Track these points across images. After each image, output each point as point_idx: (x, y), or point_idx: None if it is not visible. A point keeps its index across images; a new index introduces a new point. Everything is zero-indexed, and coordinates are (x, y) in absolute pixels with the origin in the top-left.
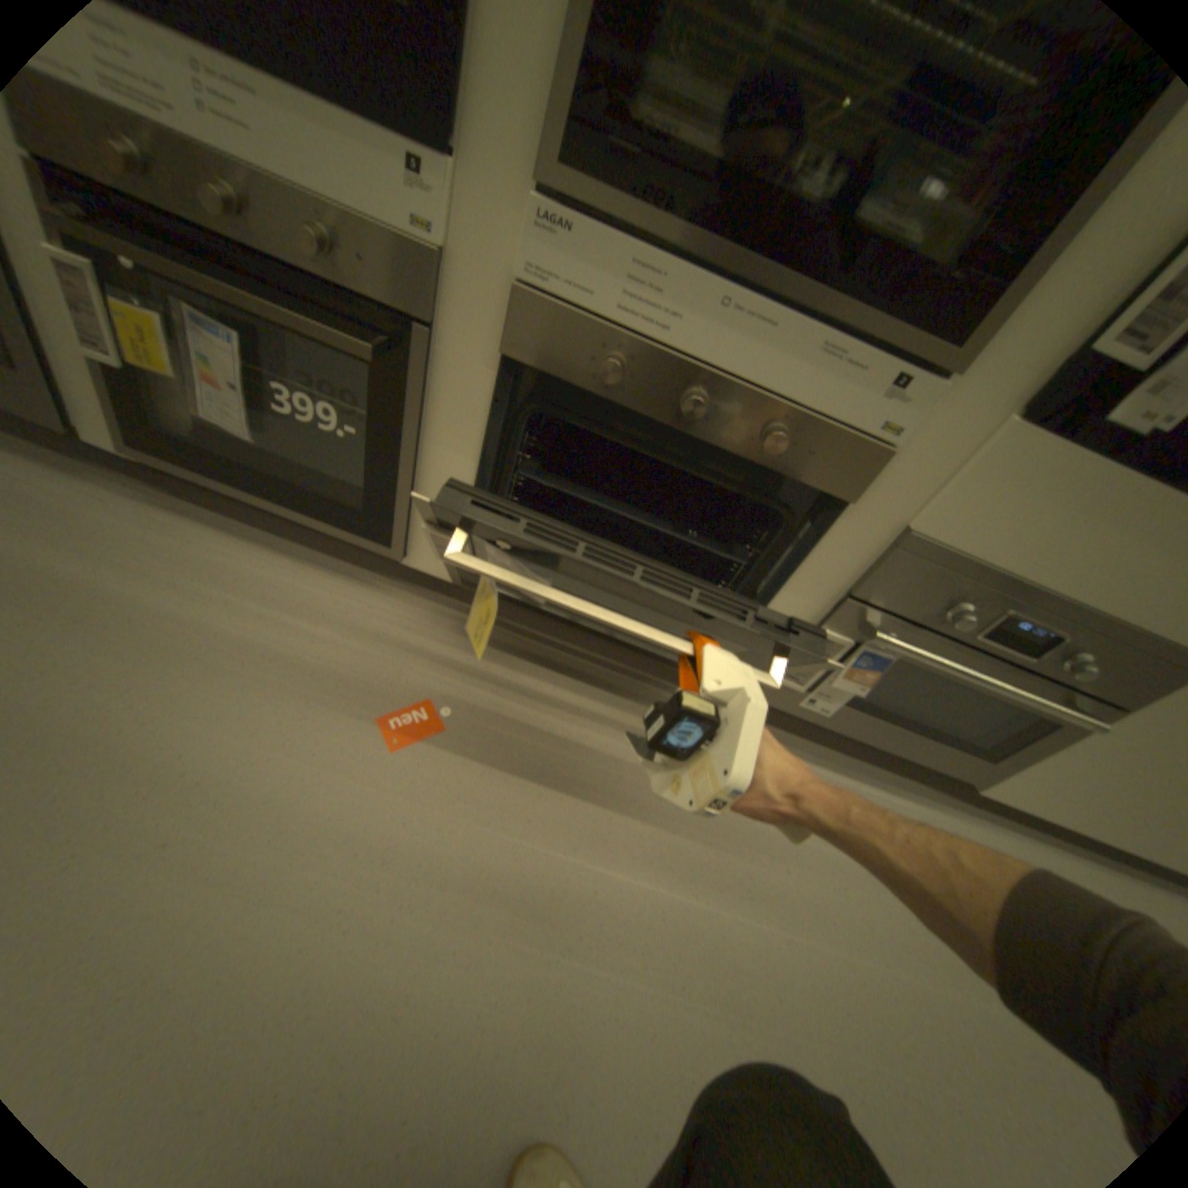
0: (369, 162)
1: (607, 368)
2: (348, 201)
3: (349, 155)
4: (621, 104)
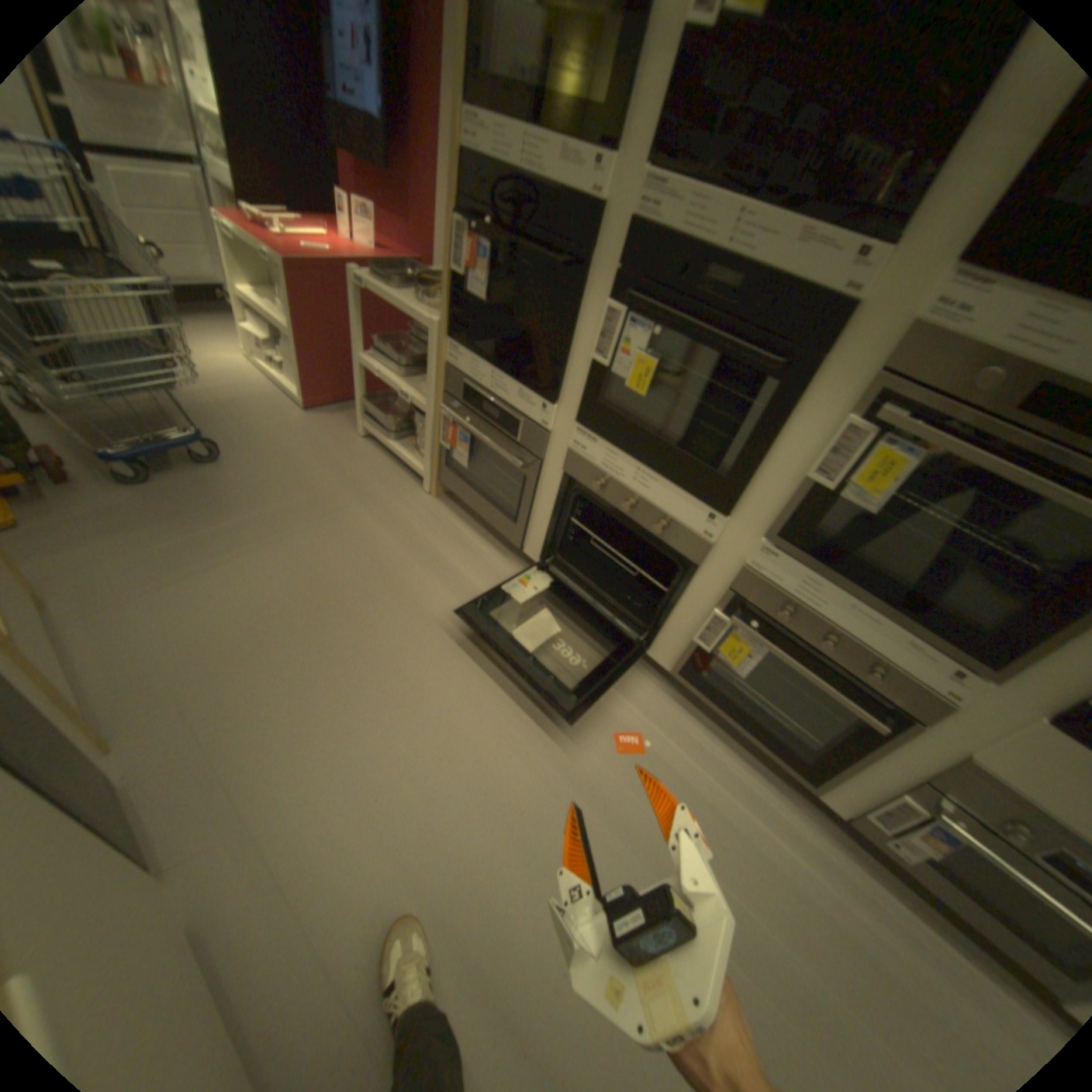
0: (692, 511)
1: (782, 615)
2: (678, 519)
3: (685, 507)
4: (810, 526)
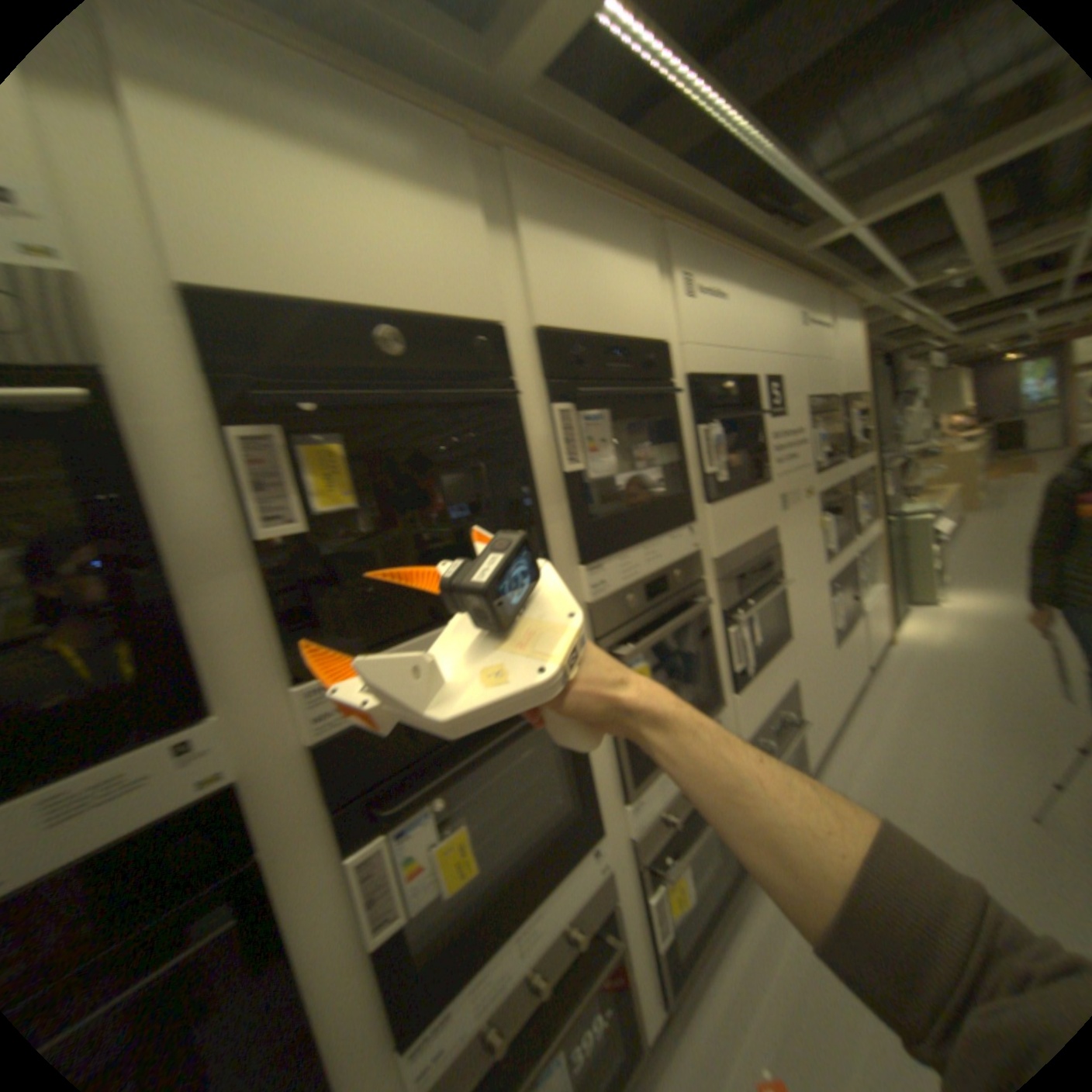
0: (582, 880)
1: (676, 828)
2: (578, 906)
3: (575, 888)
4: (638, 761)
